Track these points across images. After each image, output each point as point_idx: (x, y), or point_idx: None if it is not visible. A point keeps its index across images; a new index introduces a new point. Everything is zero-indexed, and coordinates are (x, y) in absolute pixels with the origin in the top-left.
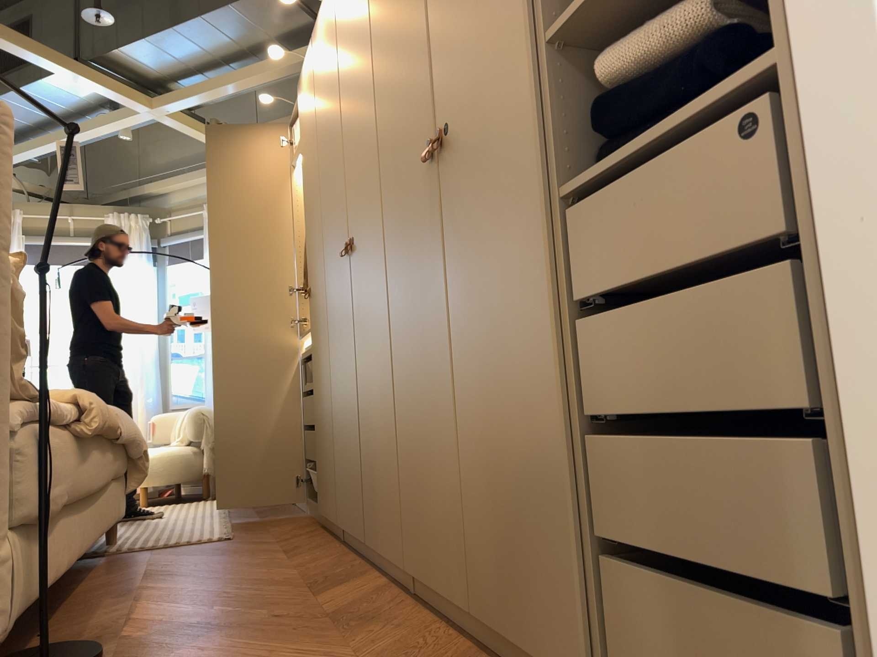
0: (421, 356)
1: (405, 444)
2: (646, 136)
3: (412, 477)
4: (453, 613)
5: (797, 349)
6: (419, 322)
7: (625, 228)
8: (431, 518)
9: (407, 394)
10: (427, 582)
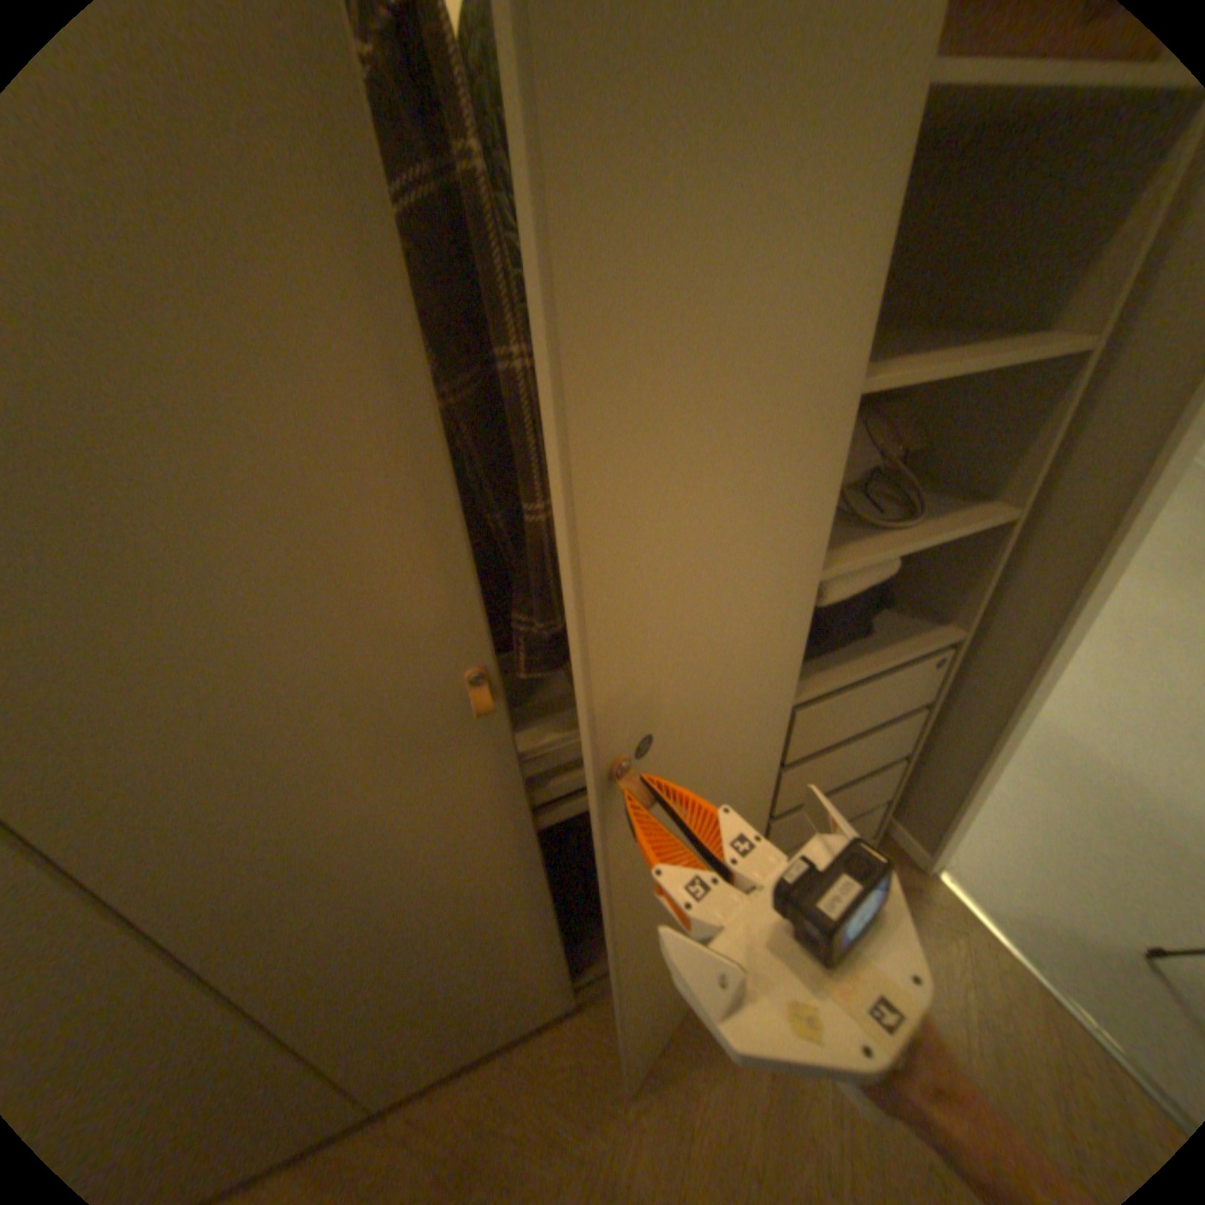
0: (426, 946)
1: (352, 1052)
2: (892, 660)
3: (394, 1055)
4: (534, 1042)
5: (929, 741)
6: (411, 919)
7: (864, 717)
8: (478, 1035)
9: (353, 1010)
10: (431, 1084)
